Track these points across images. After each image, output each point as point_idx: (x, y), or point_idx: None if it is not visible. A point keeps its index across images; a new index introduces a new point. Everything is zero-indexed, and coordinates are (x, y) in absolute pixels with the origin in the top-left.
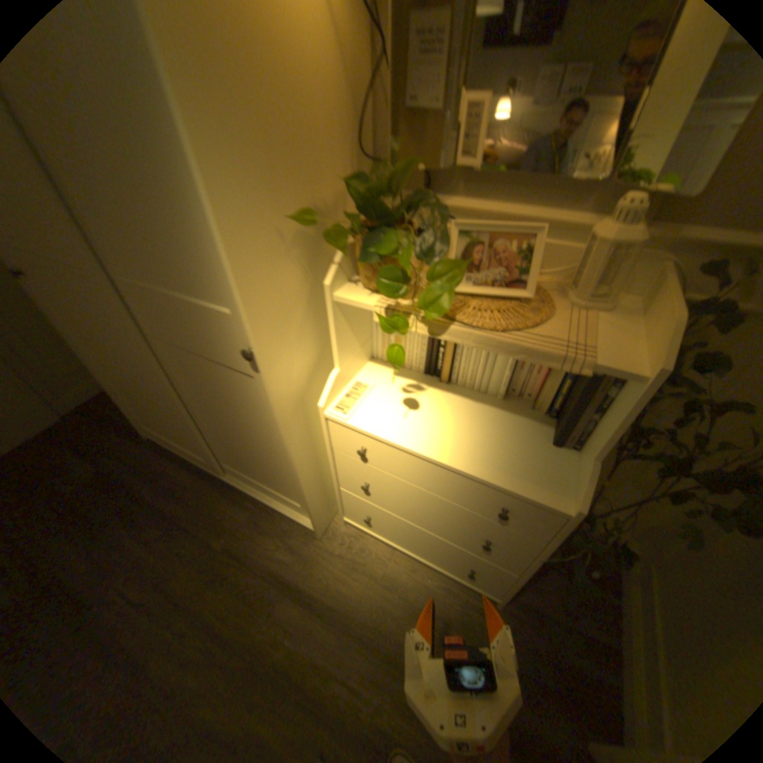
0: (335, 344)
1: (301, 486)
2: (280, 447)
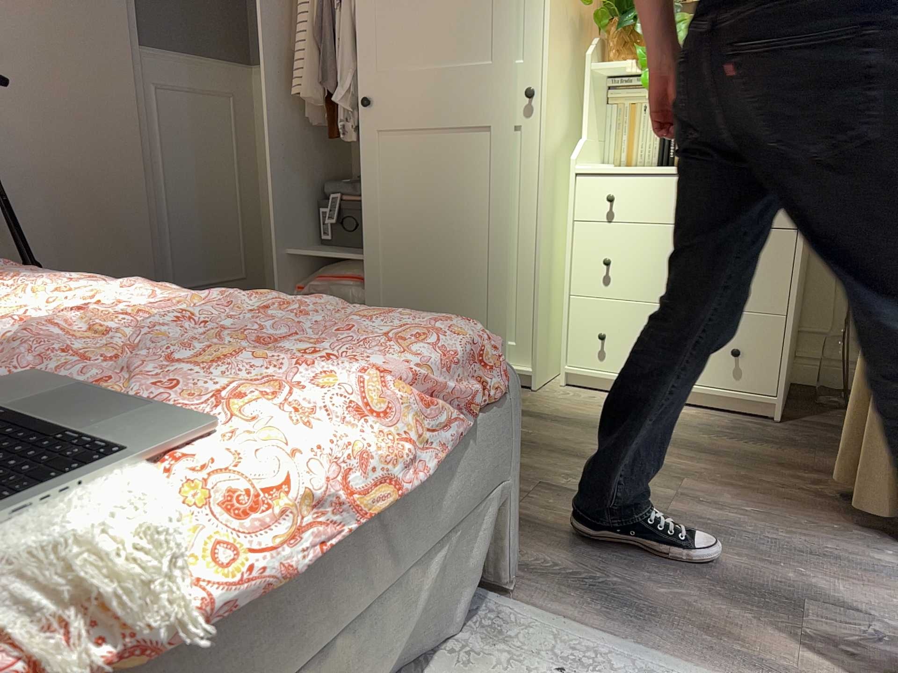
0: (586, 111)
1: (538, 268)
2: (523, 220)
